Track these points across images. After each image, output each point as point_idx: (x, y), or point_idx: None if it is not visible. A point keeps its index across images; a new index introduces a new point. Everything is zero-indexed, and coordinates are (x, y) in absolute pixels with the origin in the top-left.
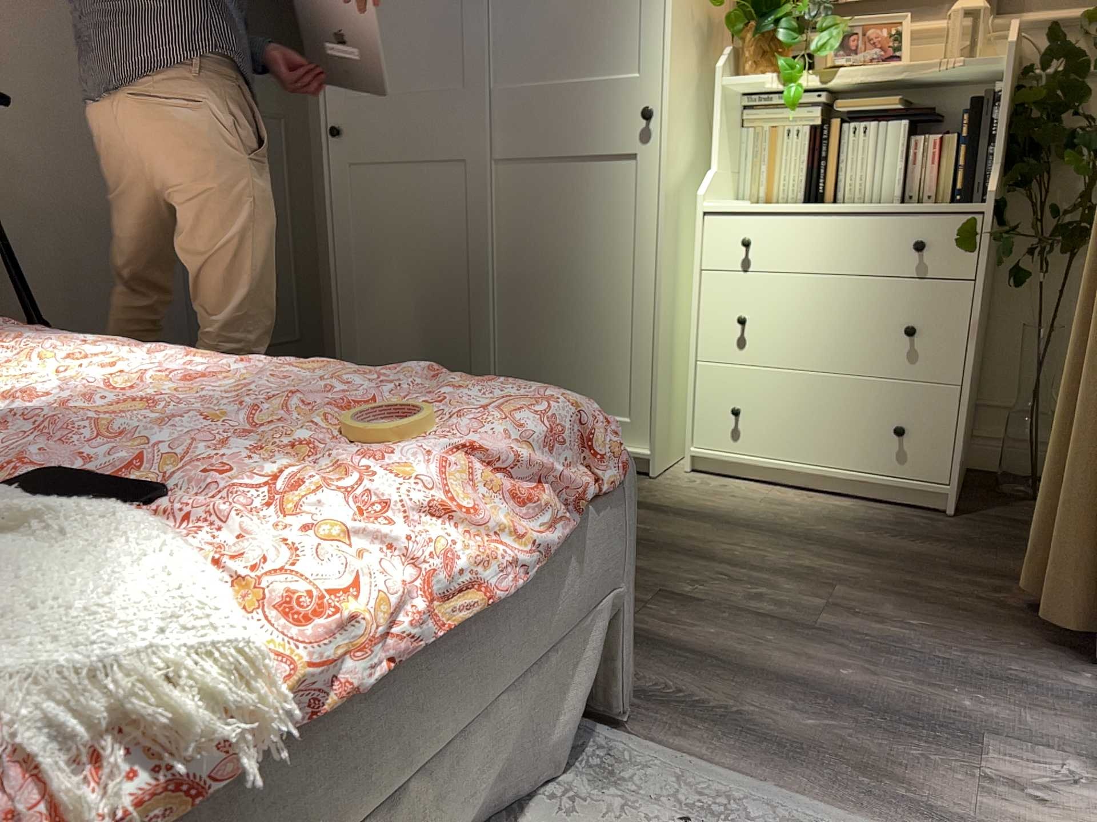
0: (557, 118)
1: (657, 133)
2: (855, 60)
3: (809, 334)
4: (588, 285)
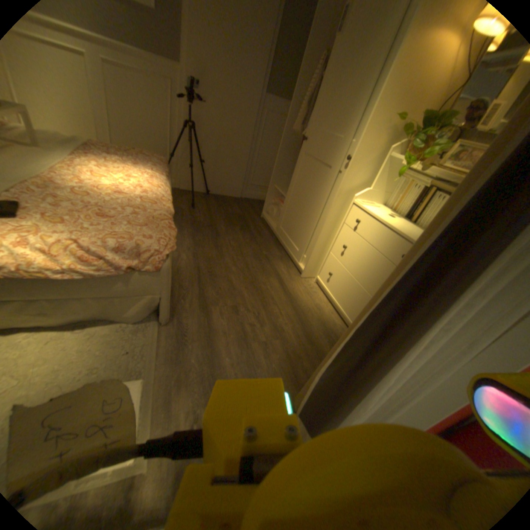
0: (330, 147)
1: (350, 165)
2: (456, 163)
3: (360, 263)
4: (315, 209)
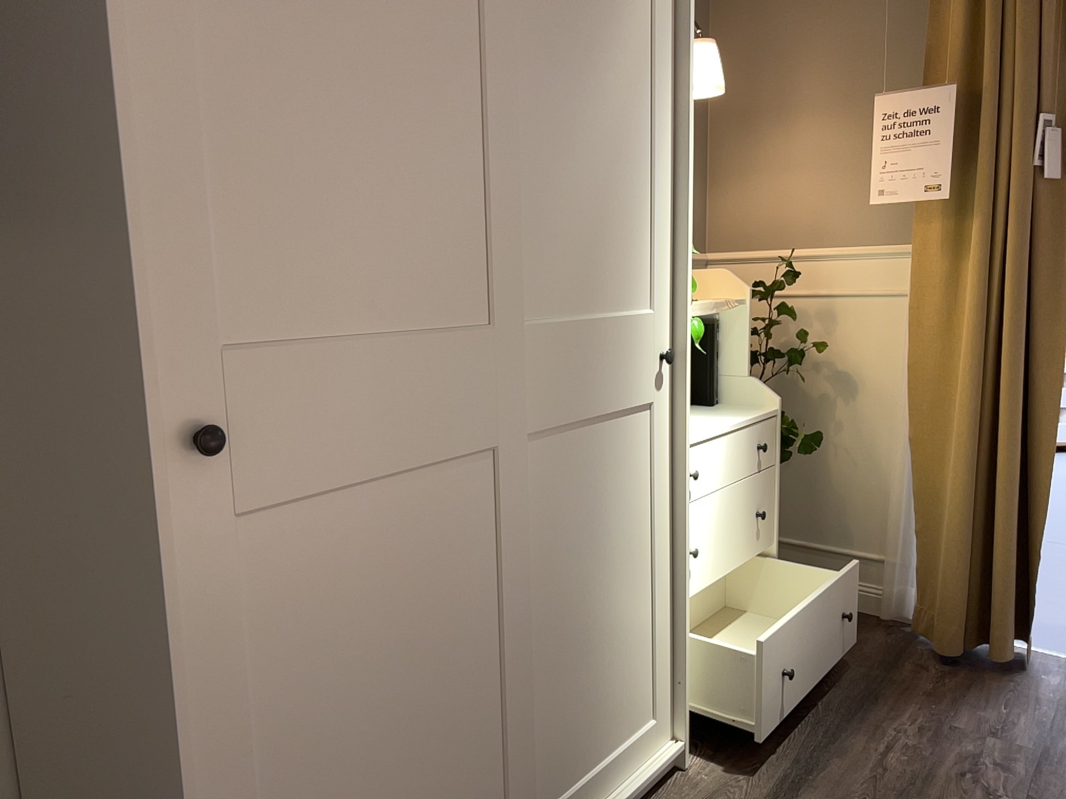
0: (589, 365)
1: (669, 376)
2: None
3: (721, 544)
4: (617, 578)
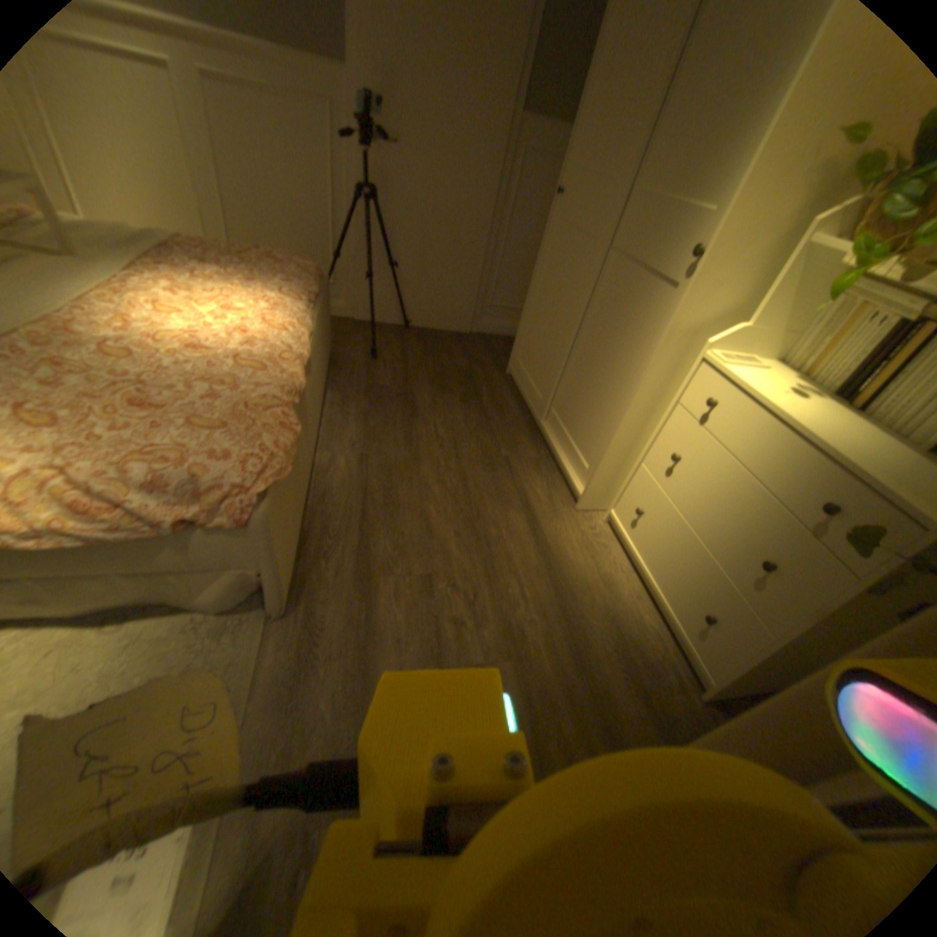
0: (654, 226)
1: (700, 271)
2: None
3: (709, 501)
4: (612, 367)
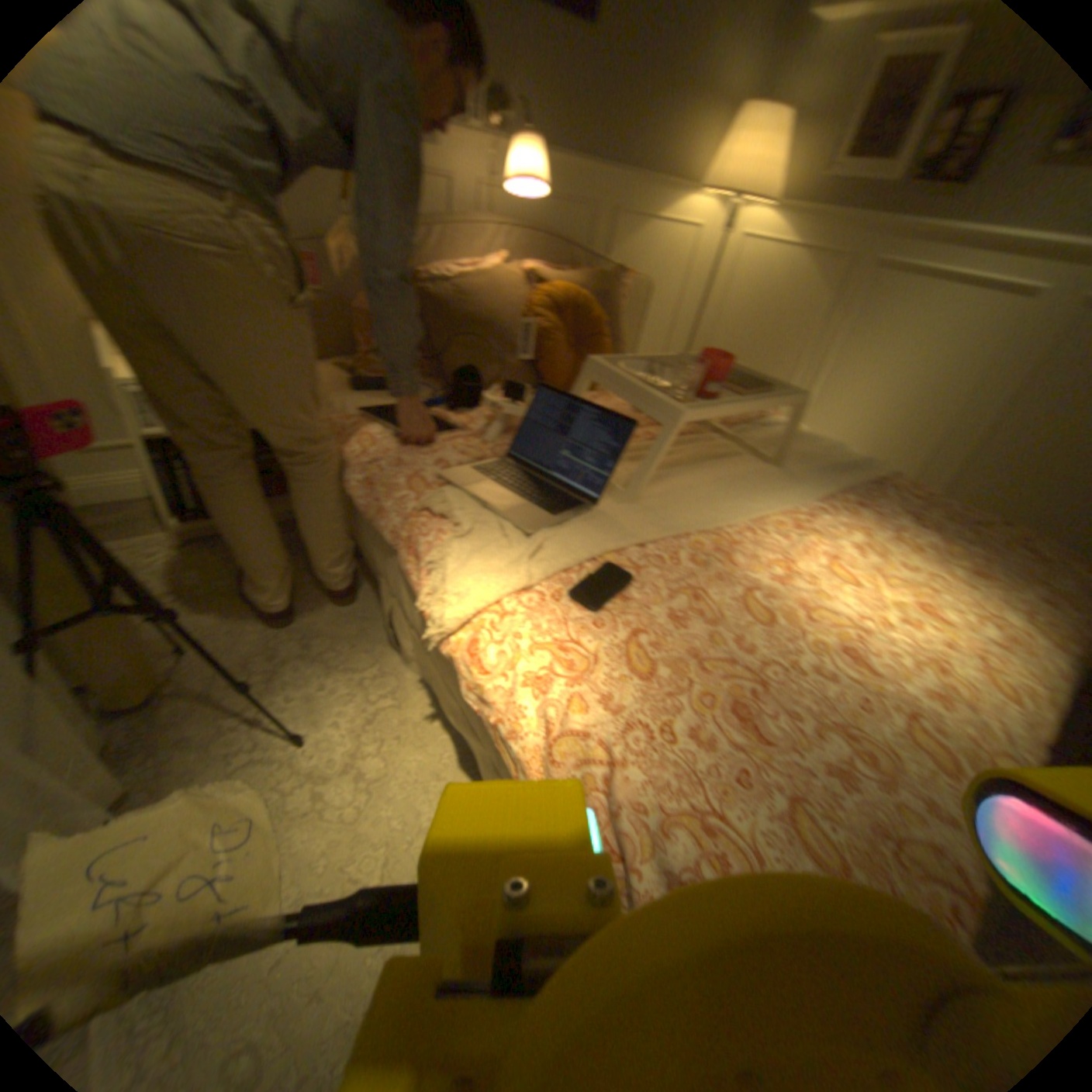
0: None
1: None
2: None
3: None
4: None
